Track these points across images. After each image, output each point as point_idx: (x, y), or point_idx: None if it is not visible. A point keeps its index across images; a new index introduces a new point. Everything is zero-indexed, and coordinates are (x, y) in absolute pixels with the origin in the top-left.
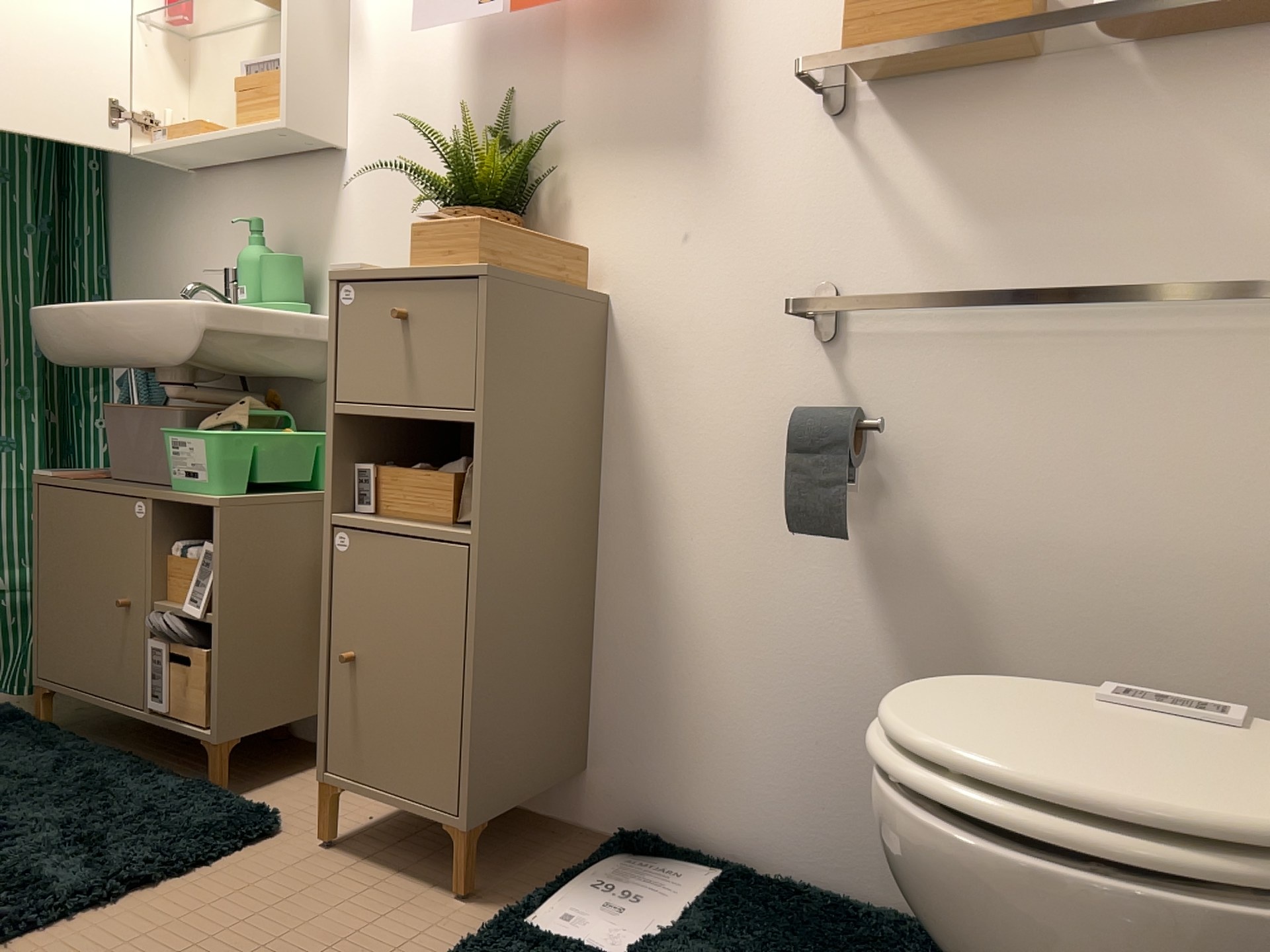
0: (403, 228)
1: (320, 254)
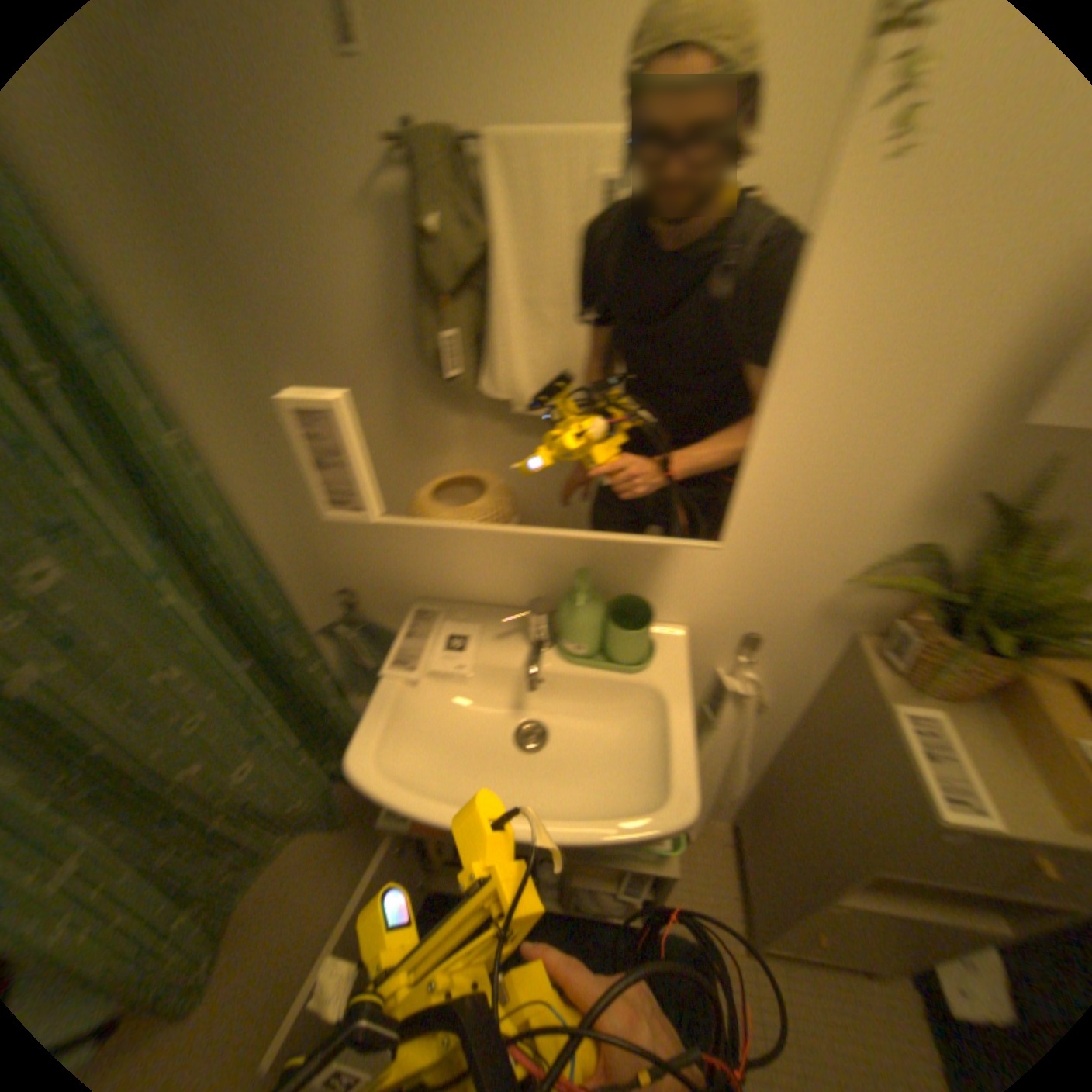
0: (784, 564)
1: (633, 567)
